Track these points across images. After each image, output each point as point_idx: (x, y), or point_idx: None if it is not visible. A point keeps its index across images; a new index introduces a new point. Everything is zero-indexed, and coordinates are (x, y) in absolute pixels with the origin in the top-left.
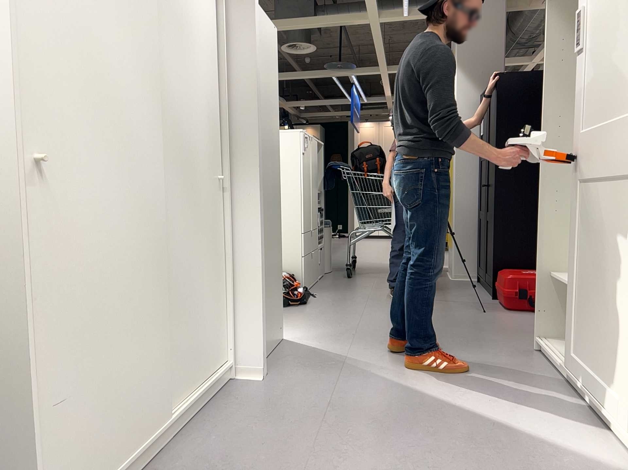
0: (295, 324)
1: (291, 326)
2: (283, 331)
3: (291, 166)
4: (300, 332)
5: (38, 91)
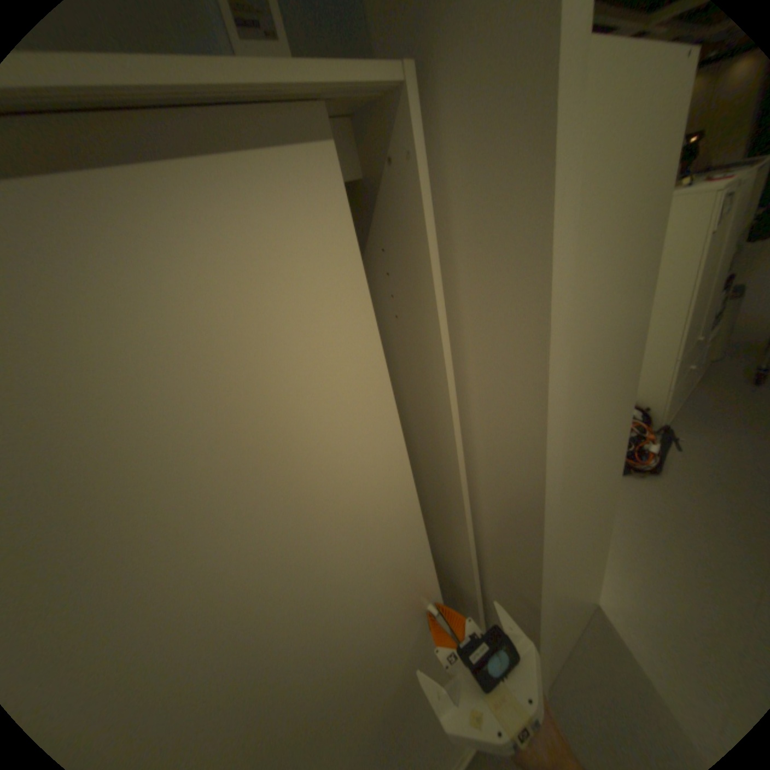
0: (629, 552)
1: (620, 556)
2: (598, 603)
3: (680, 259)
4: (632, 596)
5: None
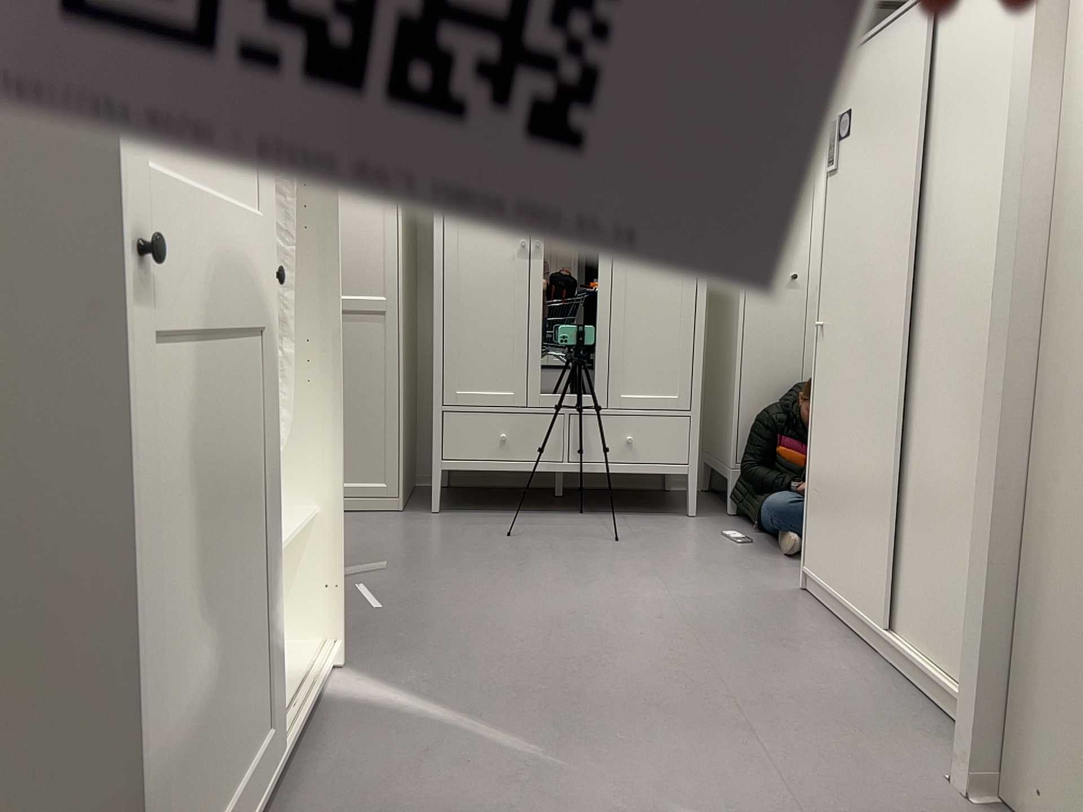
0: None
1: None
2: None
3: None
4: None
5: (827, 280)
